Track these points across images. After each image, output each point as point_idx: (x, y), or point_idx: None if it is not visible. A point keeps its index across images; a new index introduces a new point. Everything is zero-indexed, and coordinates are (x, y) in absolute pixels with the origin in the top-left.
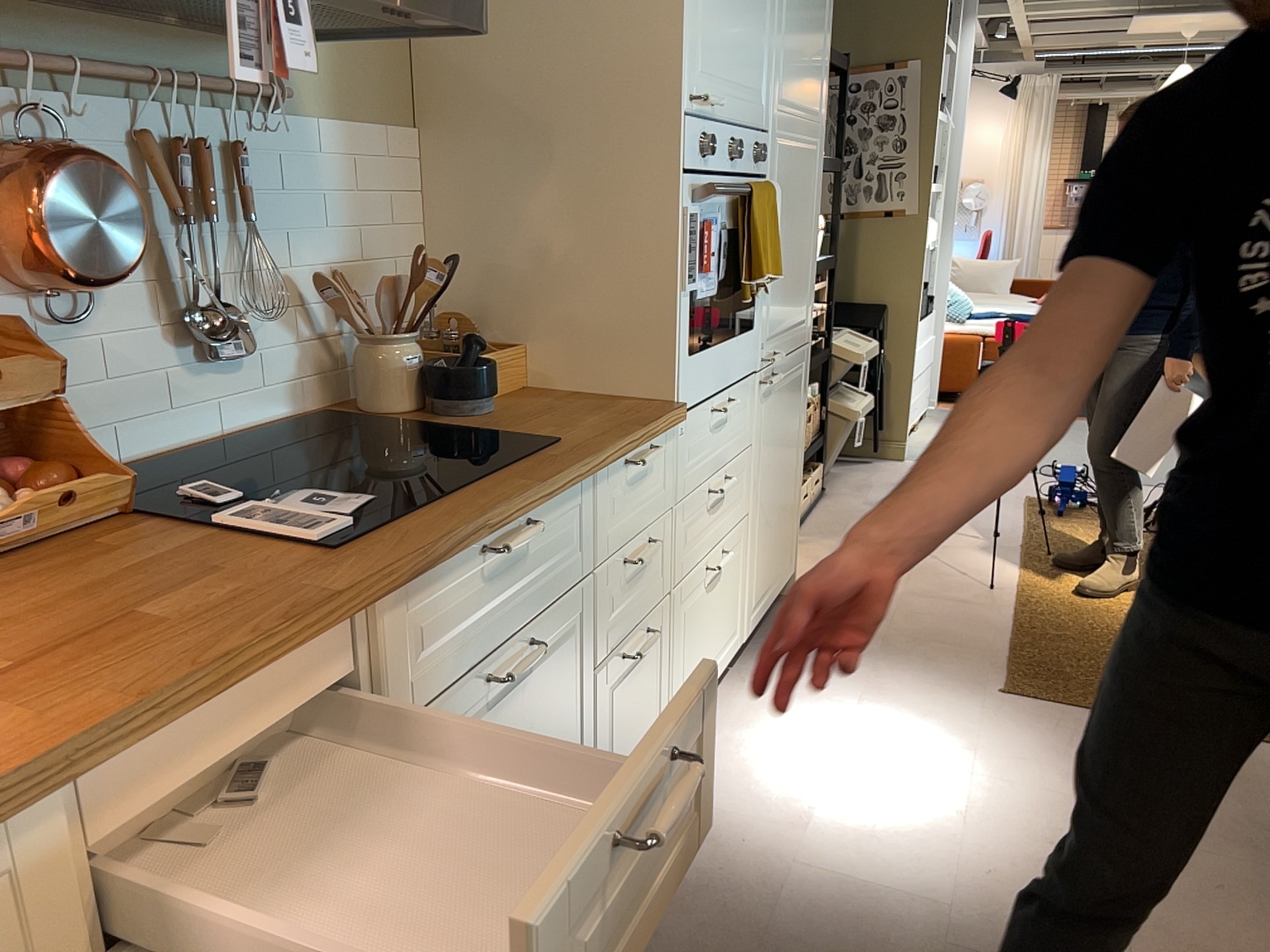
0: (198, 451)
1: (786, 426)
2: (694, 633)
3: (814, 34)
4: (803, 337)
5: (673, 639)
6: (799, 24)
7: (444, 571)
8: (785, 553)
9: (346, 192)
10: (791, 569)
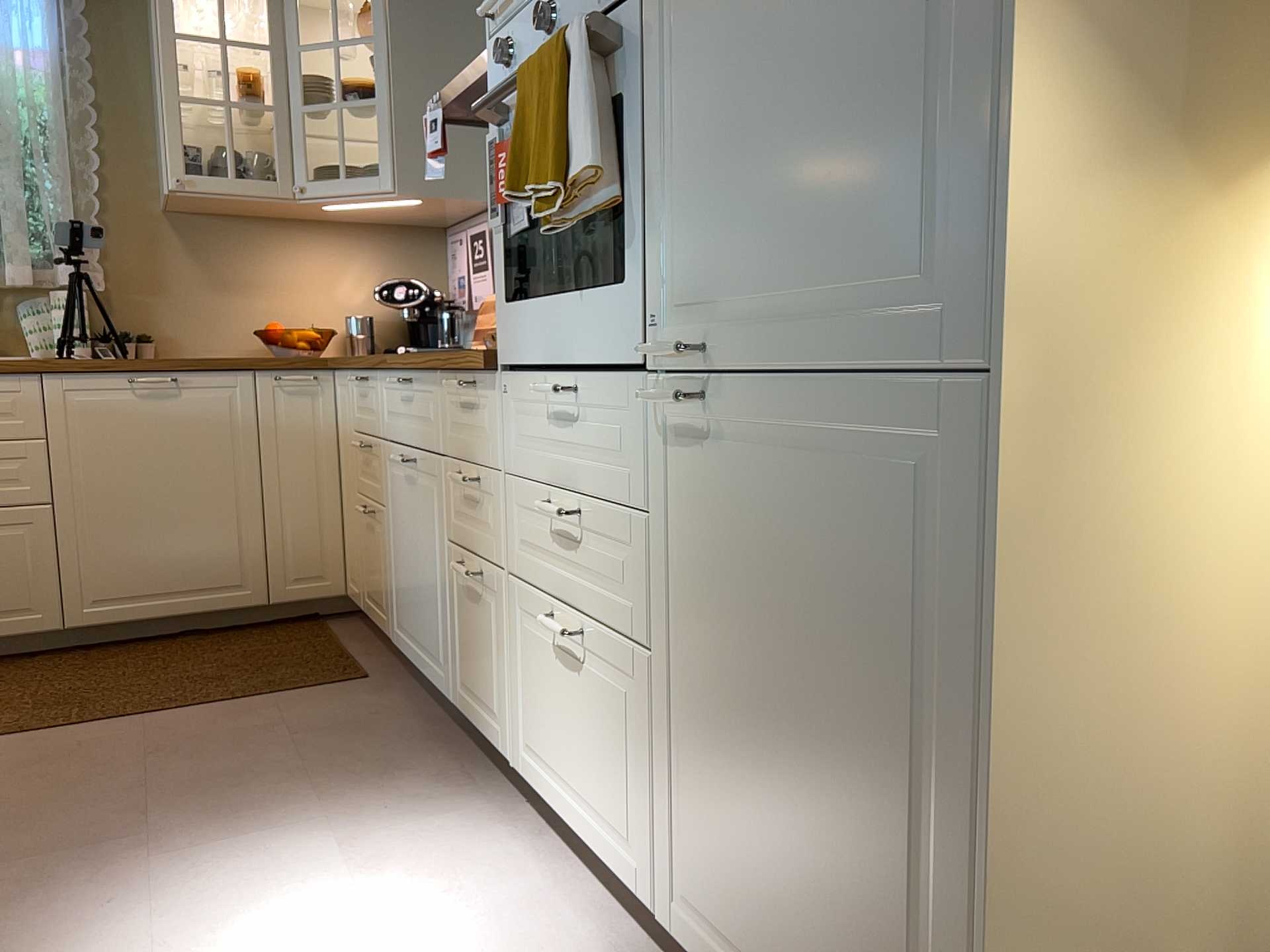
0: None
1: (805, 584)
2: (541, 686)
3: None
4: (915, 342)
5: (512, 638)
6: None
7: (390, 377)
8: None
9: None
10: None
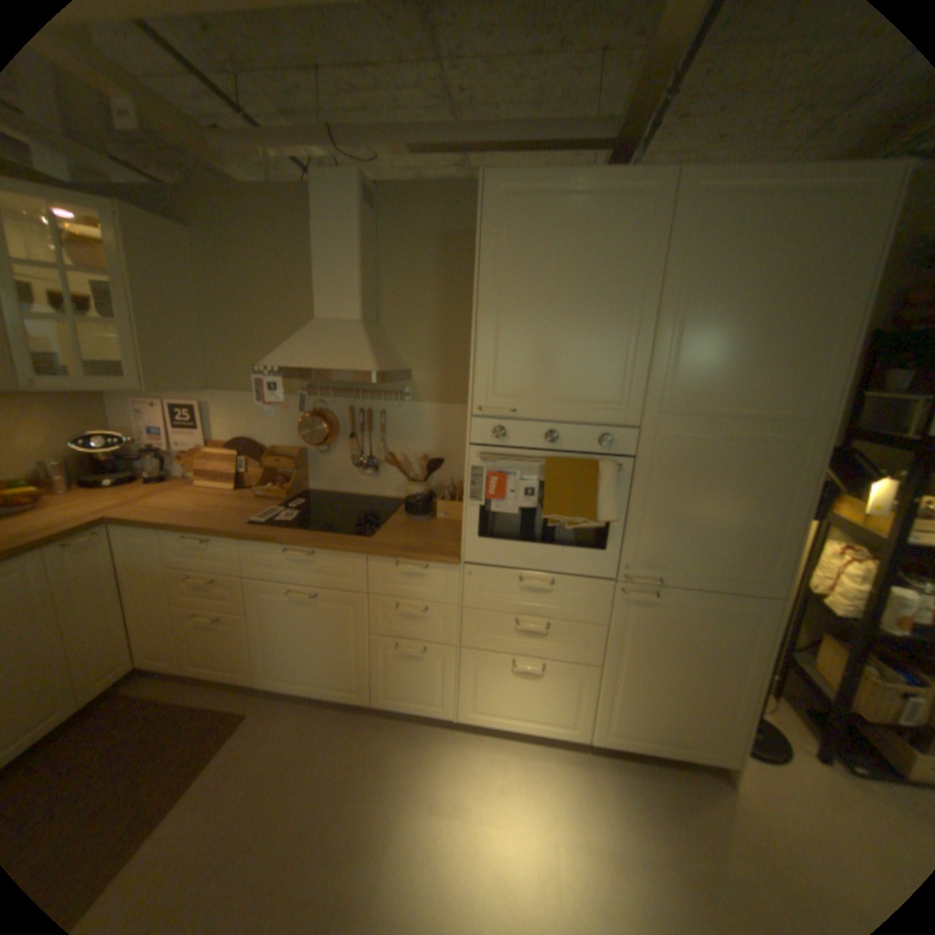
0: (359, 496)
1: (697, 642)
2: (493, 686)
3: (778, 347)
4: (754, 589)
5: (461, 672)
6: (721, 345)
7: (267, 547)
8: (703, 740)
9: (435, 428)
10: (725, 763)
